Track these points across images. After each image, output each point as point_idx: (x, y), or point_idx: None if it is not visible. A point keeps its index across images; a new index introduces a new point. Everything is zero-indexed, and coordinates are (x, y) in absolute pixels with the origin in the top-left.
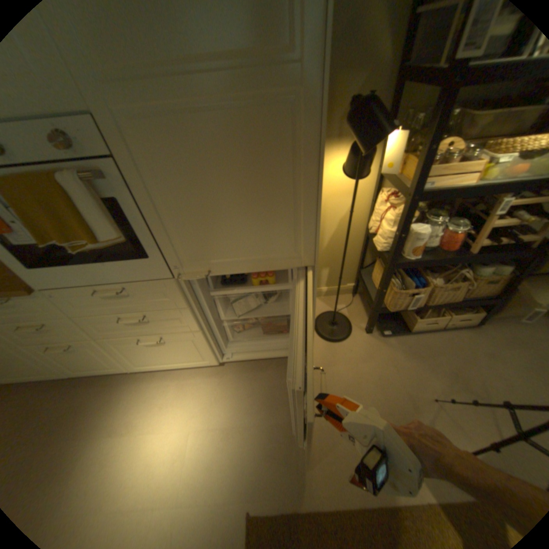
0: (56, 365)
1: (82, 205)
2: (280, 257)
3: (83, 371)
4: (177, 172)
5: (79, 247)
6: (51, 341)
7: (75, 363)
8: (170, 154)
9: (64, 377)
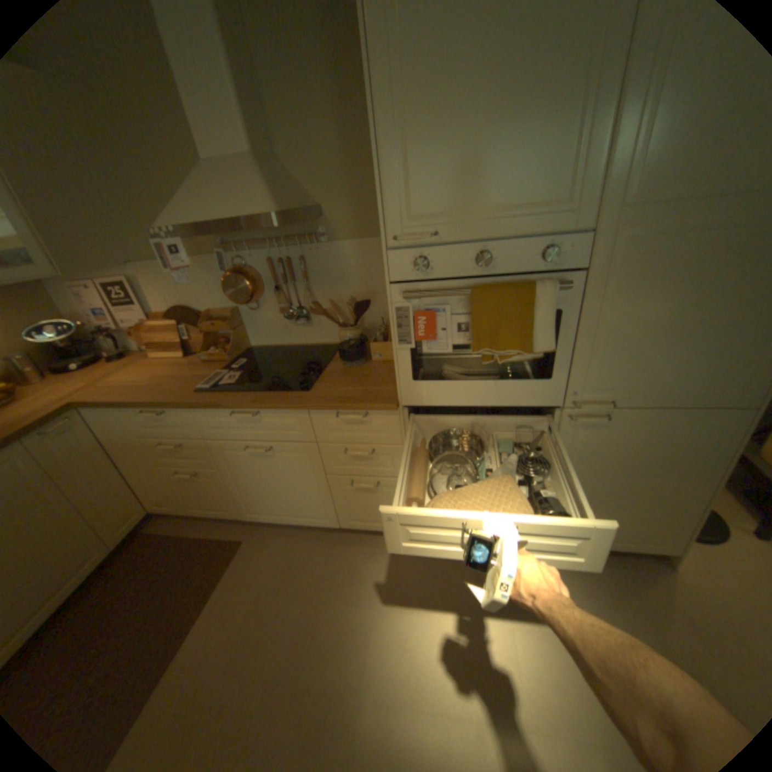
0: (343, 507)
1: (545, 314)
2: (717, 392)
3: (365, 521)
4: (650, 286)
5: (501, 358)
6: (365, 472)
7: (366, 507)
8: (654, 269)
9: (338, 525)
